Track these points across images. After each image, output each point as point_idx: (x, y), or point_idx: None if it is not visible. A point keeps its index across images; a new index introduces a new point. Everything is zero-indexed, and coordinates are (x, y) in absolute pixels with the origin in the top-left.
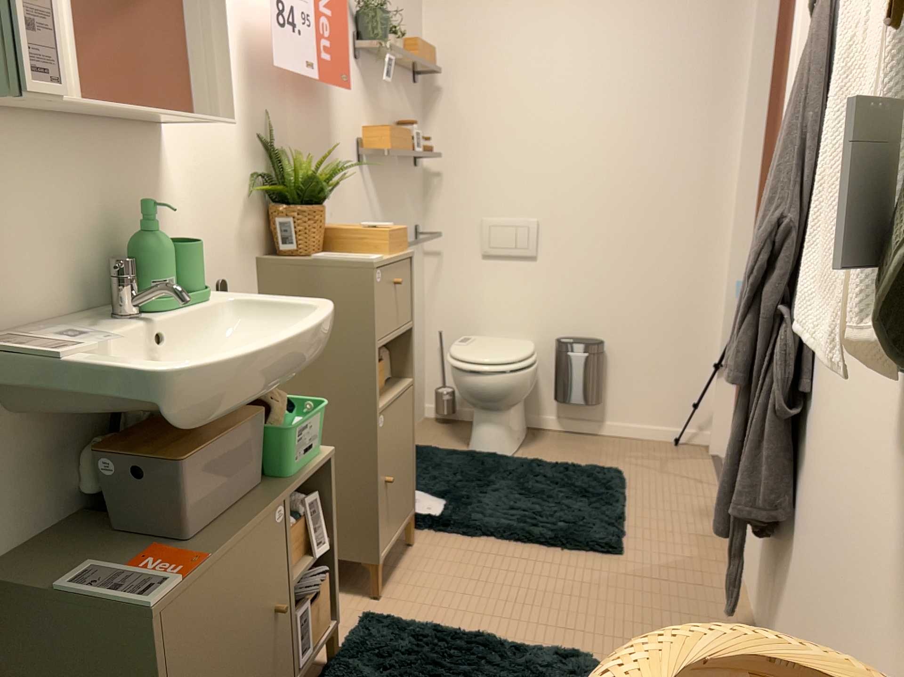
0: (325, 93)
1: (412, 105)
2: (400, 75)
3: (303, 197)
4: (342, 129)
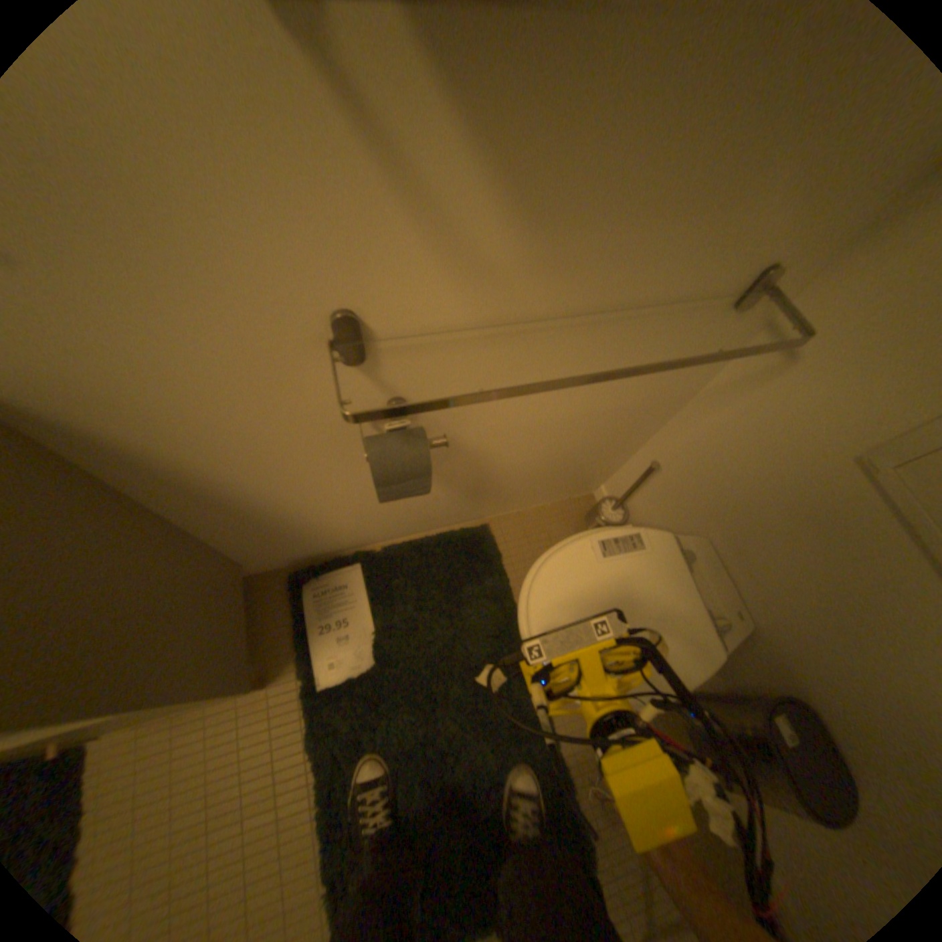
0: None
1: None
2: None
3: None
4: None
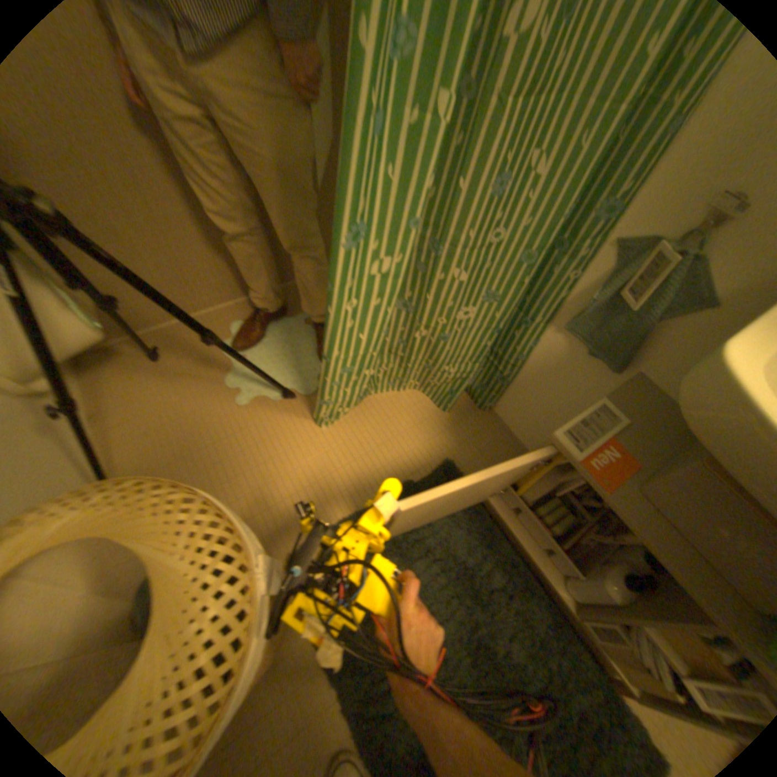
0: None
1: None
2: None
3: None
4: None
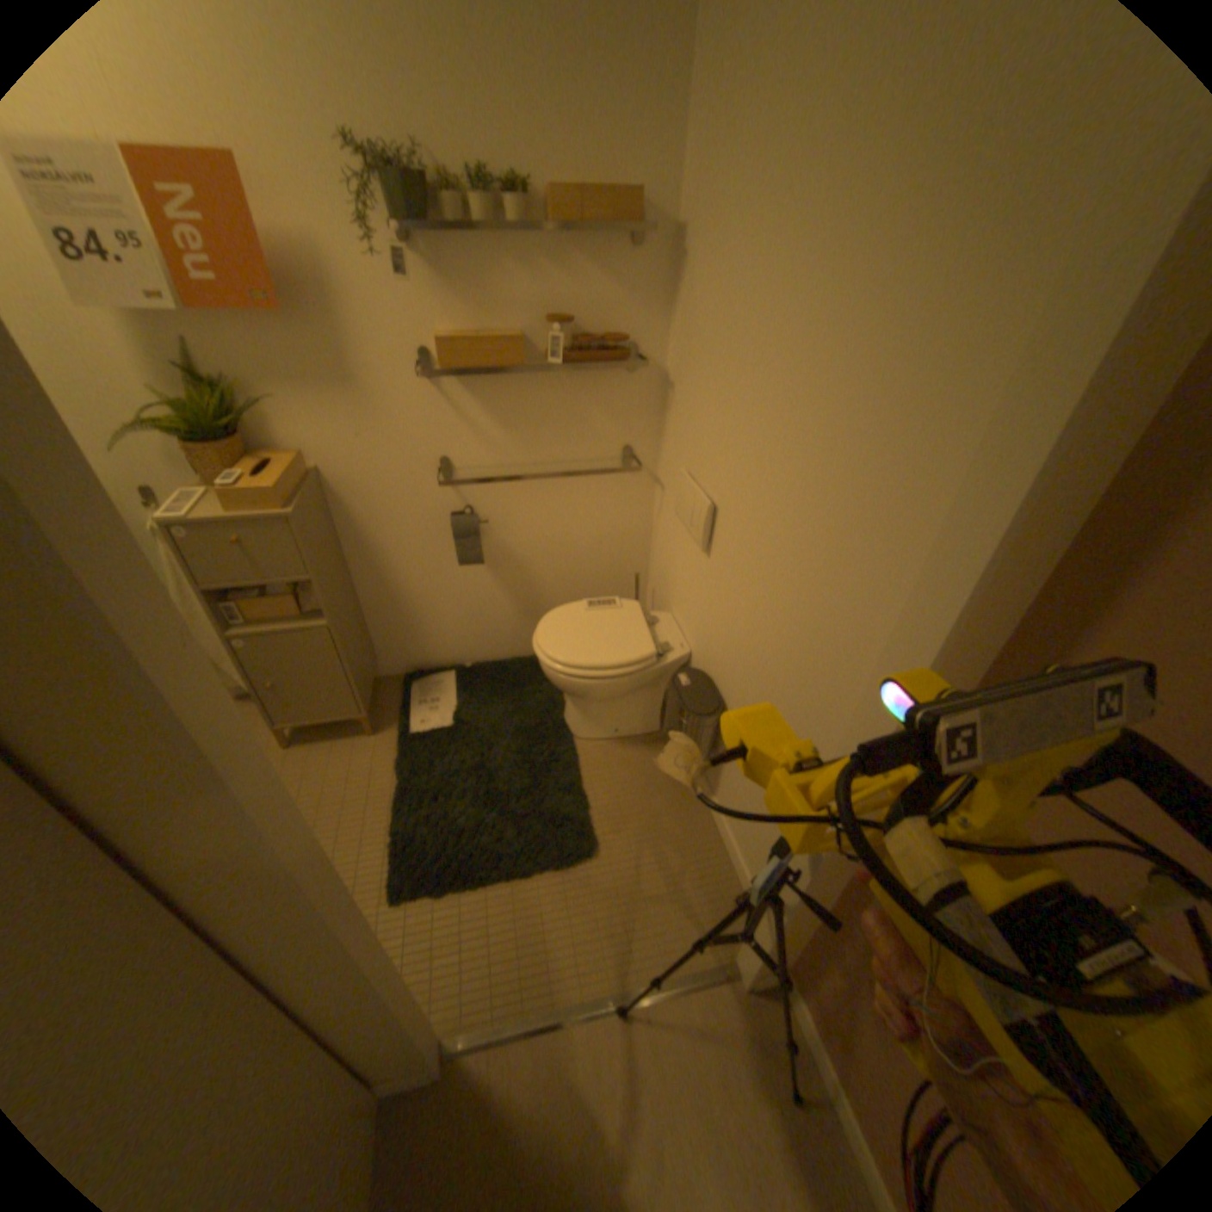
0: (315, 299)
1: (621, 280)
2: (571, 236)
3: (187, 432)
4: (367, 340)
